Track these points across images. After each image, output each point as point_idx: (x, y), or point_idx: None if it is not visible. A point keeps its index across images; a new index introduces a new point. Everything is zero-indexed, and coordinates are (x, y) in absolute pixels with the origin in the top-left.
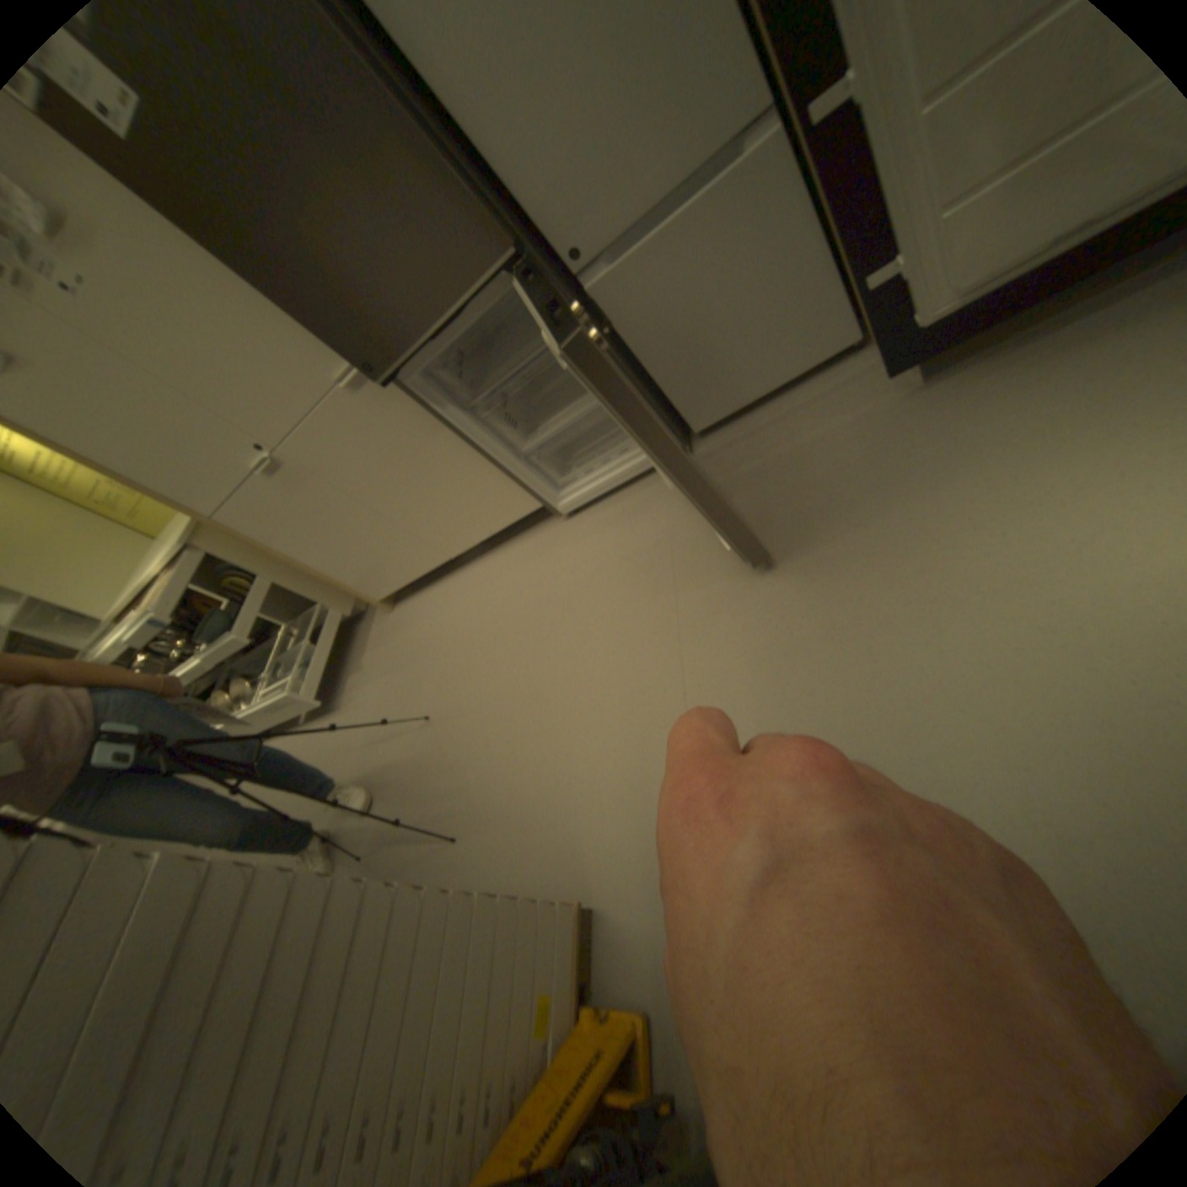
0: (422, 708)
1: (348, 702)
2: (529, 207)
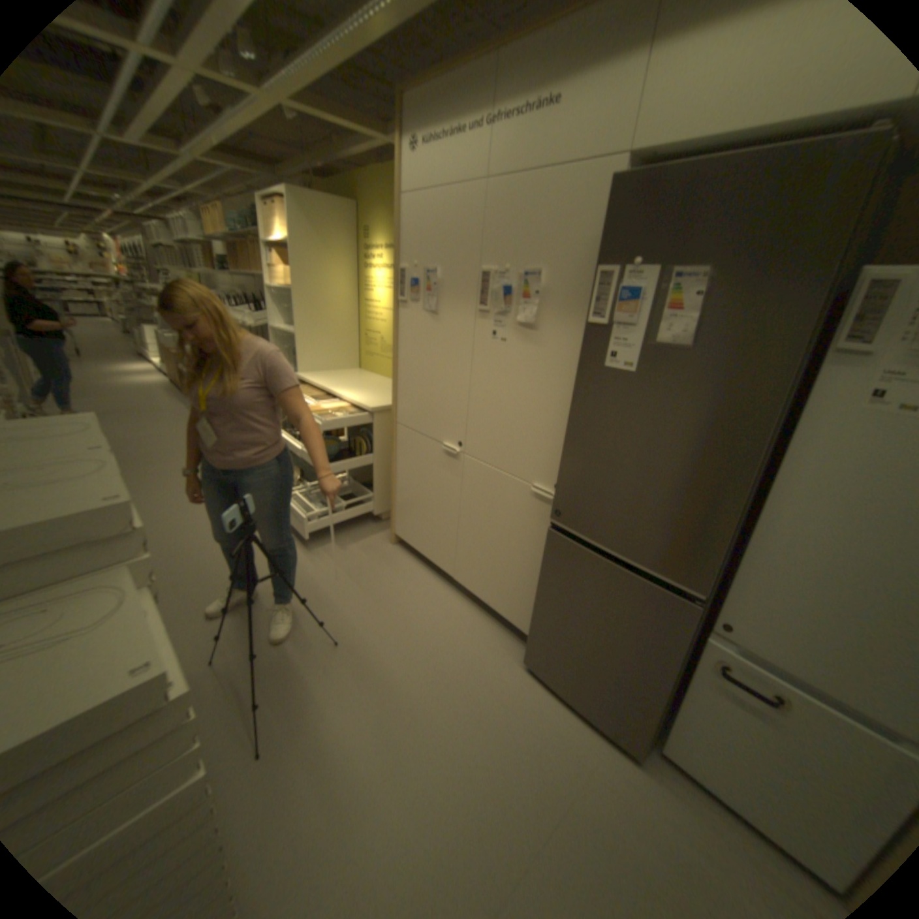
0: (339, 631)
1: (315, 554)
2: (737, 591)
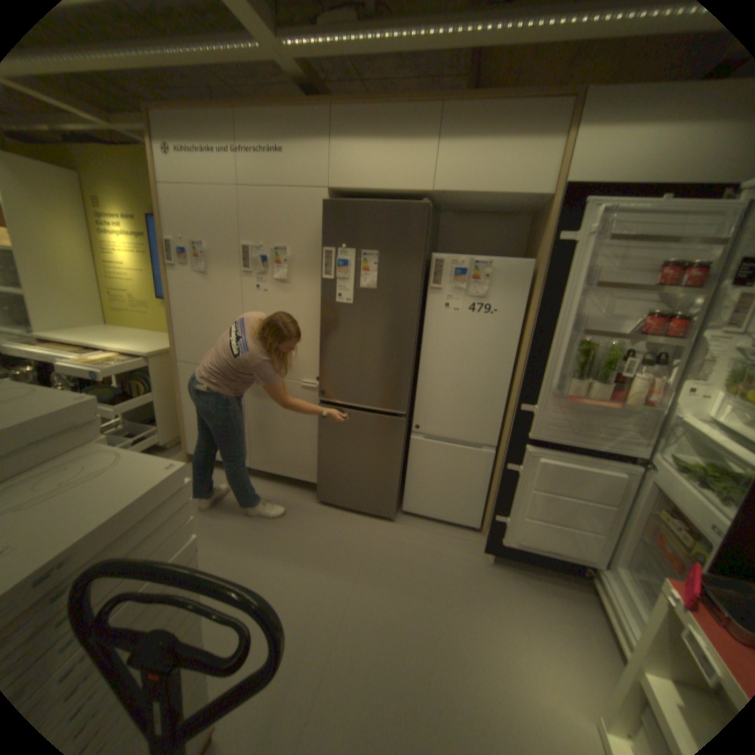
0: None
1: None
2: (416, 407)
